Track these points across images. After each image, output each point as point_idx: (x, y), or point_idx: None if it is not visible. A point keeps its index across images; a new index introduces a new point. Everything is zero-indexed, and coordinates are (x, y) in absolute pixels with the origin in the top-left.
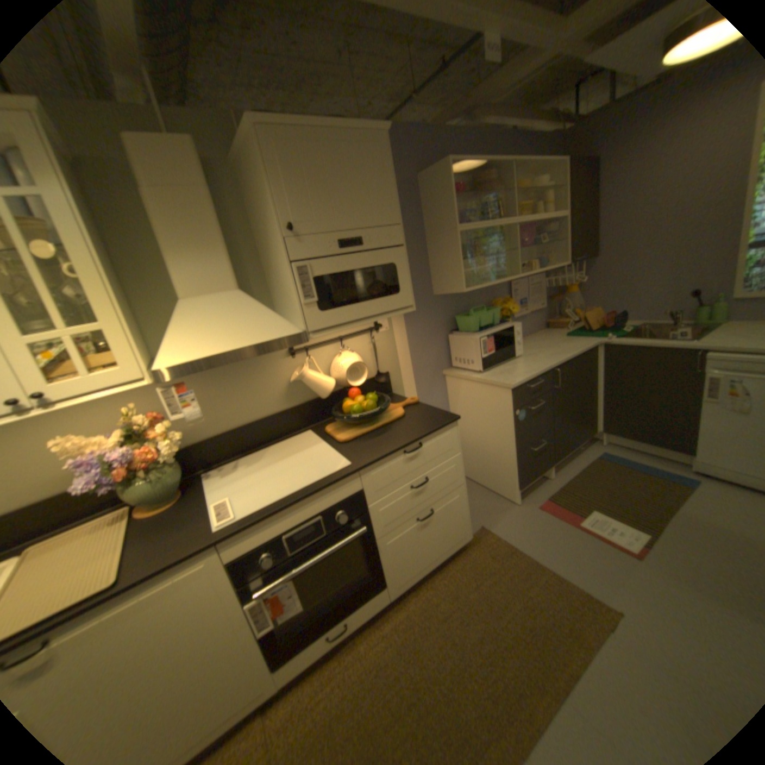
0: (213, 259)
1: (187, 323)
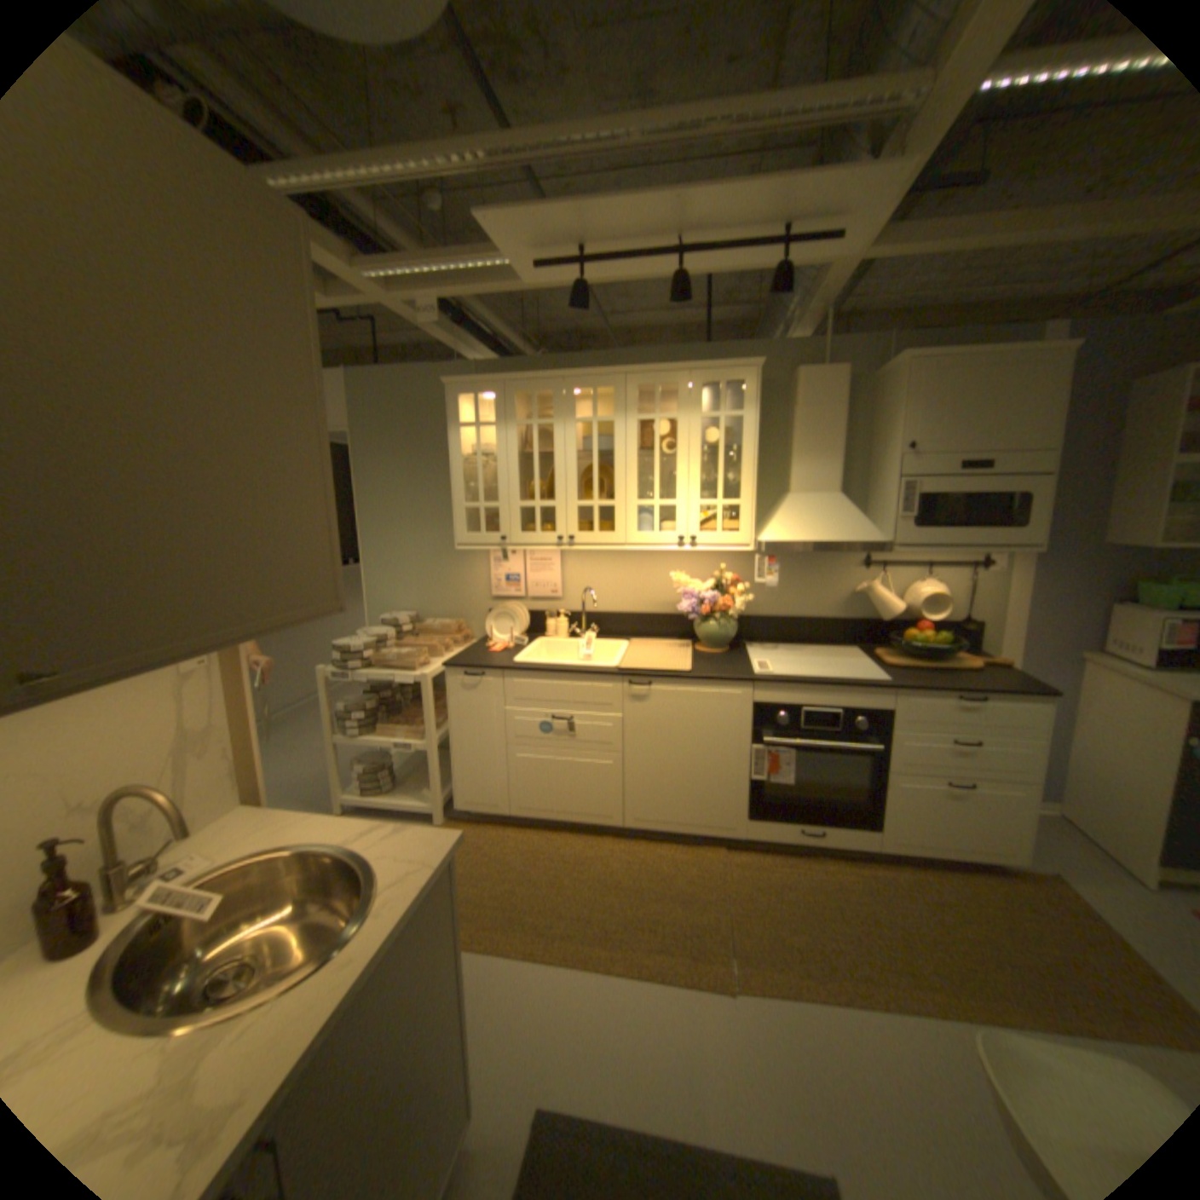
0: (830, 465)
1: (792, 513)
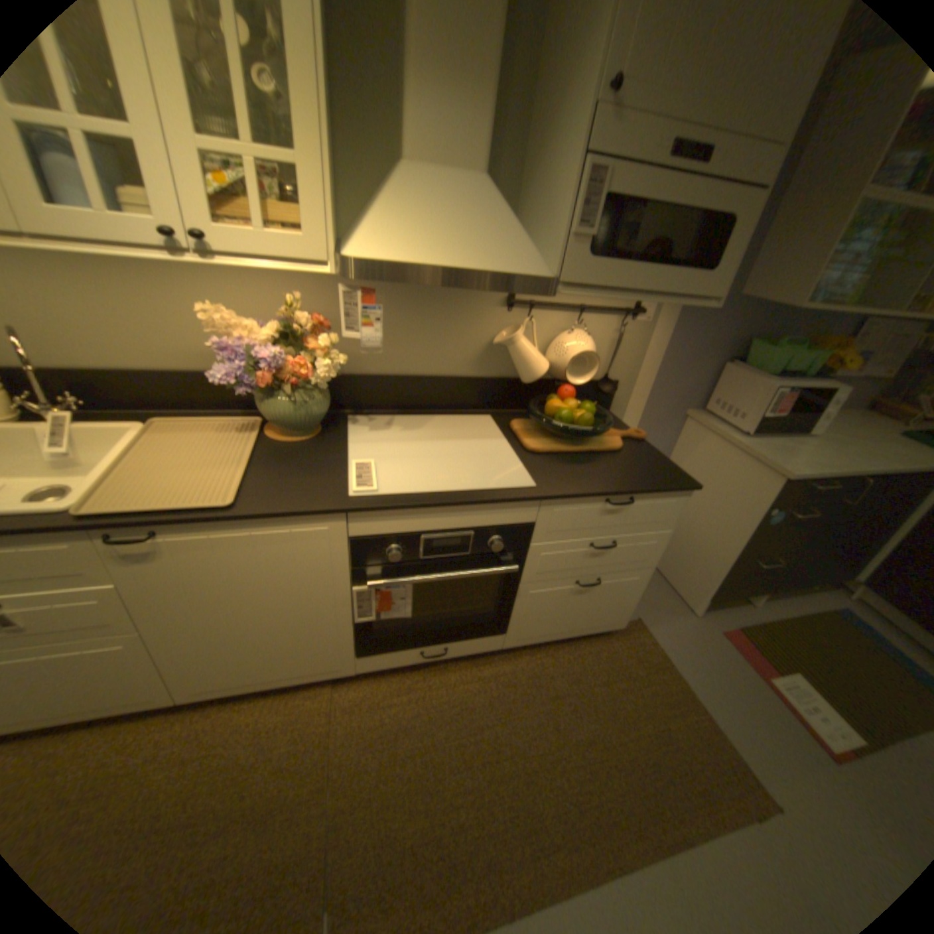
0: (473, 108)
1: (406, 202)
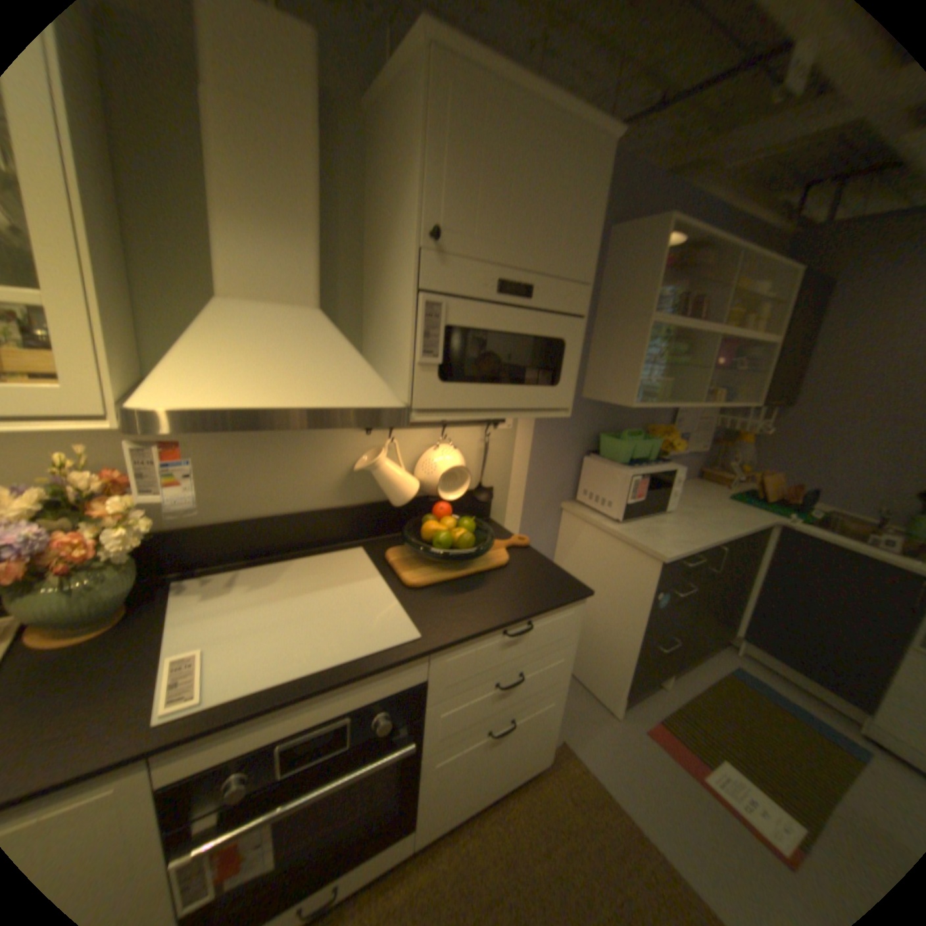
0: (294, 245)
1: (219, 337)
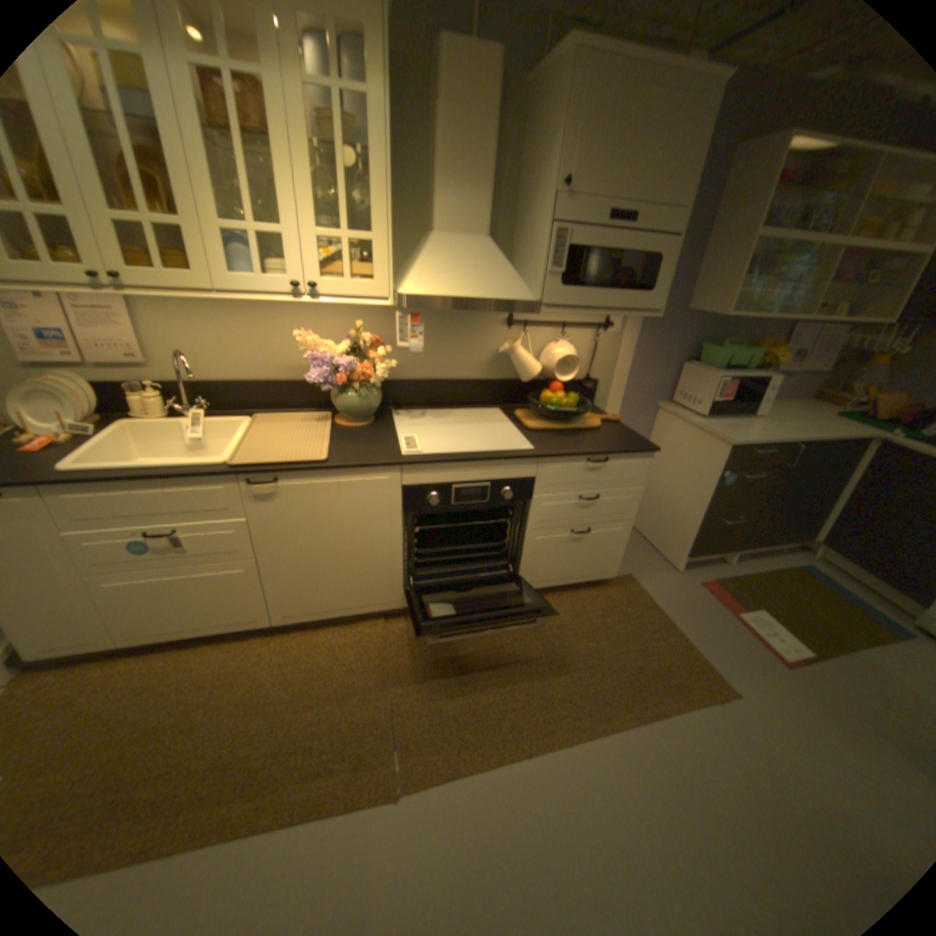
0: (478, 198)
1: (437, 258)
